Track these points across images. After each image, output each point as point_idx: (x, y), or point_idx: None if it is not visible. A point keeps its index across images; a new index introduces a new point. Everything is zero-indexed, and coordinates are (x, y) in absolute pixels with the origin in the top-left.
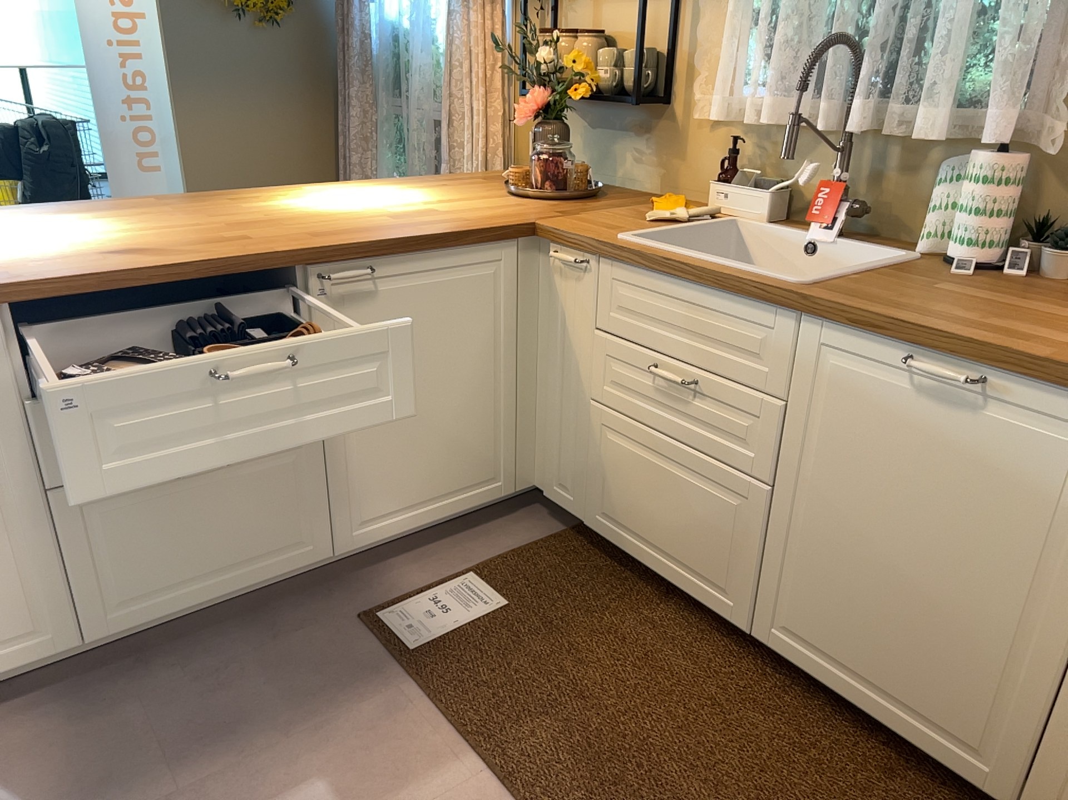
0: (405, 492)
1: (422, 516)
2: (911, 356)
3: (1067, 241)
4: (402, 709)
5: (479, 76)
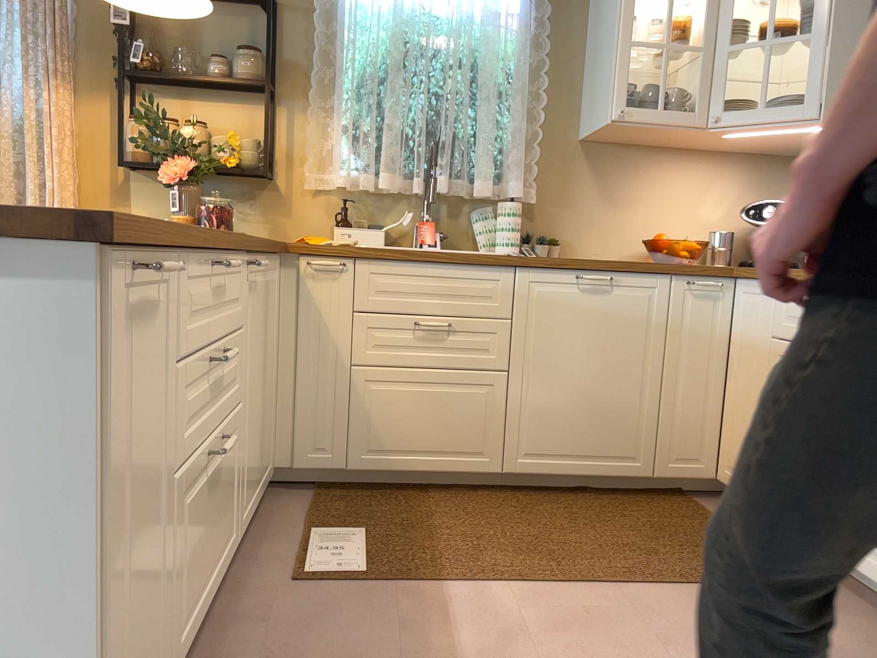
0: (253, 475)
1: (255, 499)
2: (579, 274)
3: (546, 239)
4: (418, 596)
5: (59, 146)
